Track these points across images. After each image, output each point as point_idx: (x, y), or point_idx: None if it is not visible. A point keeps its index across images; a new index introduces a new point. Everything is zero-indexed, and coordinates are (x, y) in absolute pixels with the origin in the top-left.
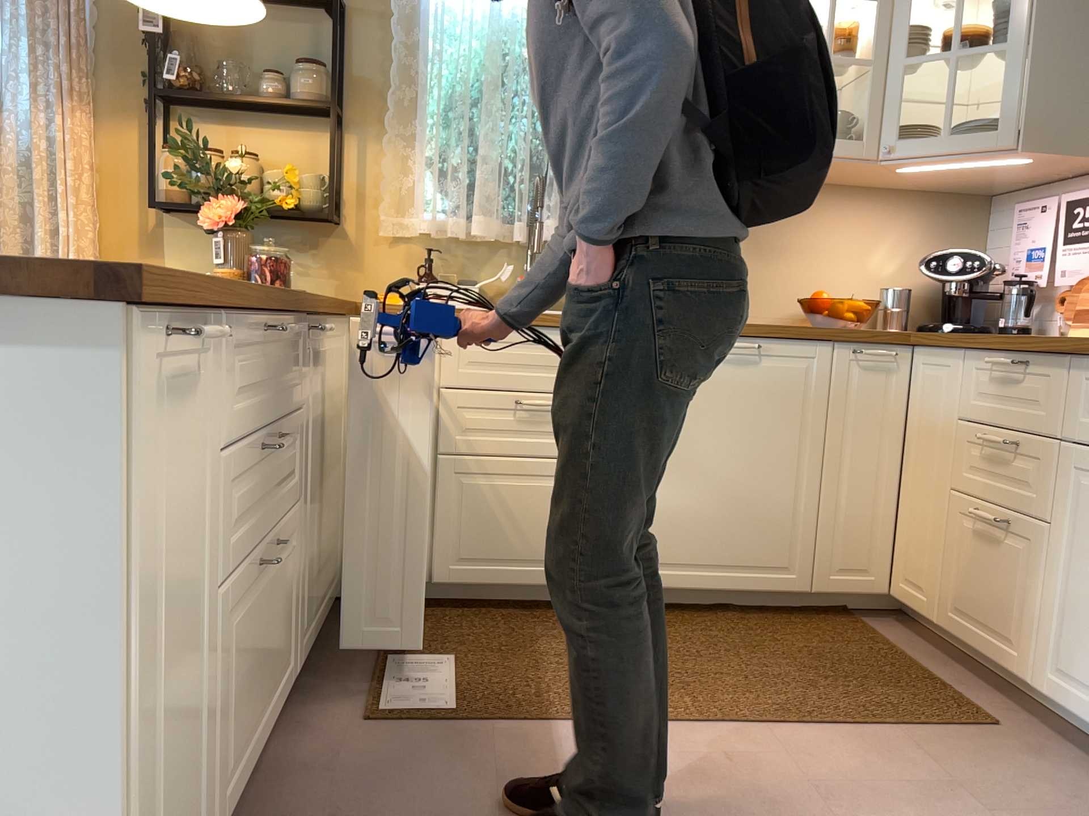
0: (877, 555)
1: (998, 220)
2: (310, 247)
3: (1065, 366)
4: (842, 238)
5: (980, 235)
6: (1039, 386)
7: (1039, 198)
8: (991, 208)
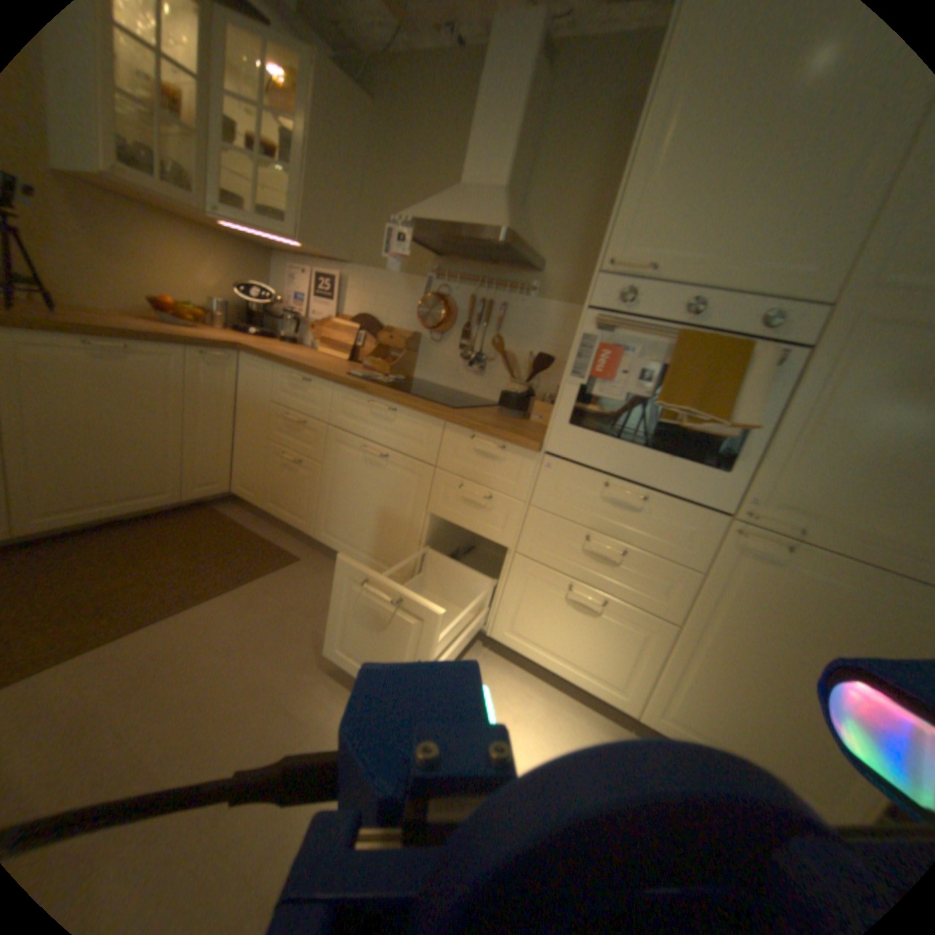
0: (221, 473)
1: (275, 266)
2: None
3: (329, 386)
4: (175, 255)
5: (265, 272)
6: (316, 393)
7: (298, 262)
8: (271, 257)
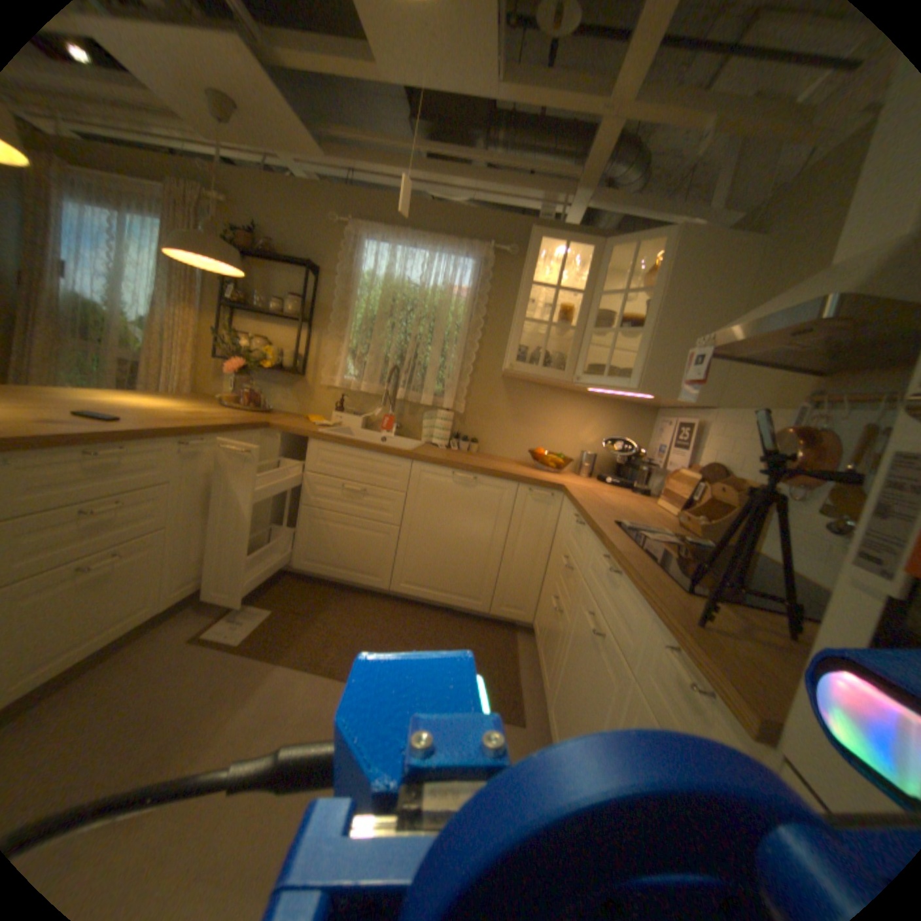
0: (527, 603)
1: (658, 424)
2: (289, 387)
3: (591, 534)
4: (565, 421)
5: (648, 430)
6: (583, 540)
7: (674, 417)
8: (657, 417)
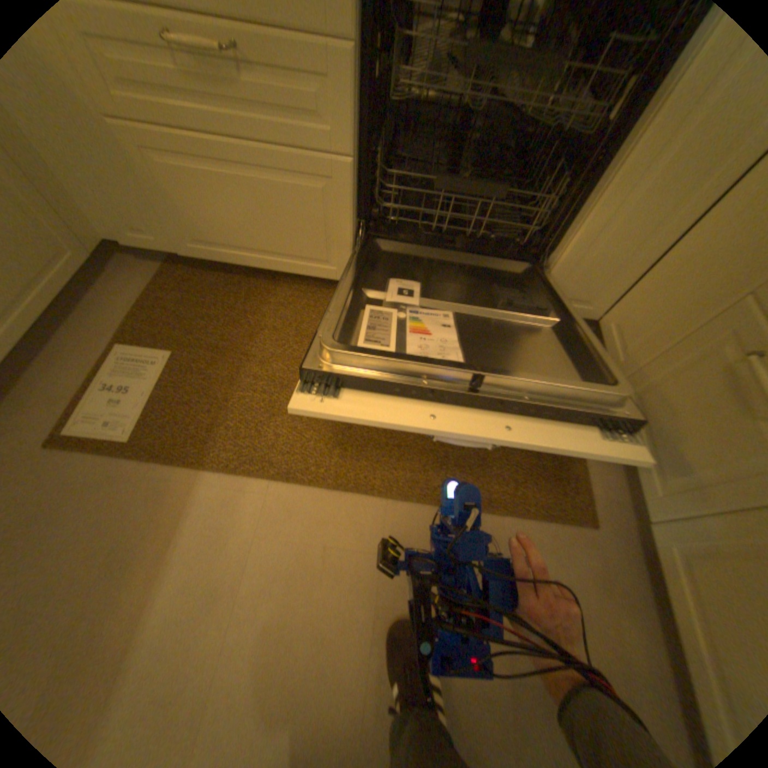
0: (606, 293)
1: None
2: None
3: None
4: None
5: None
6: None
7: None
8: None
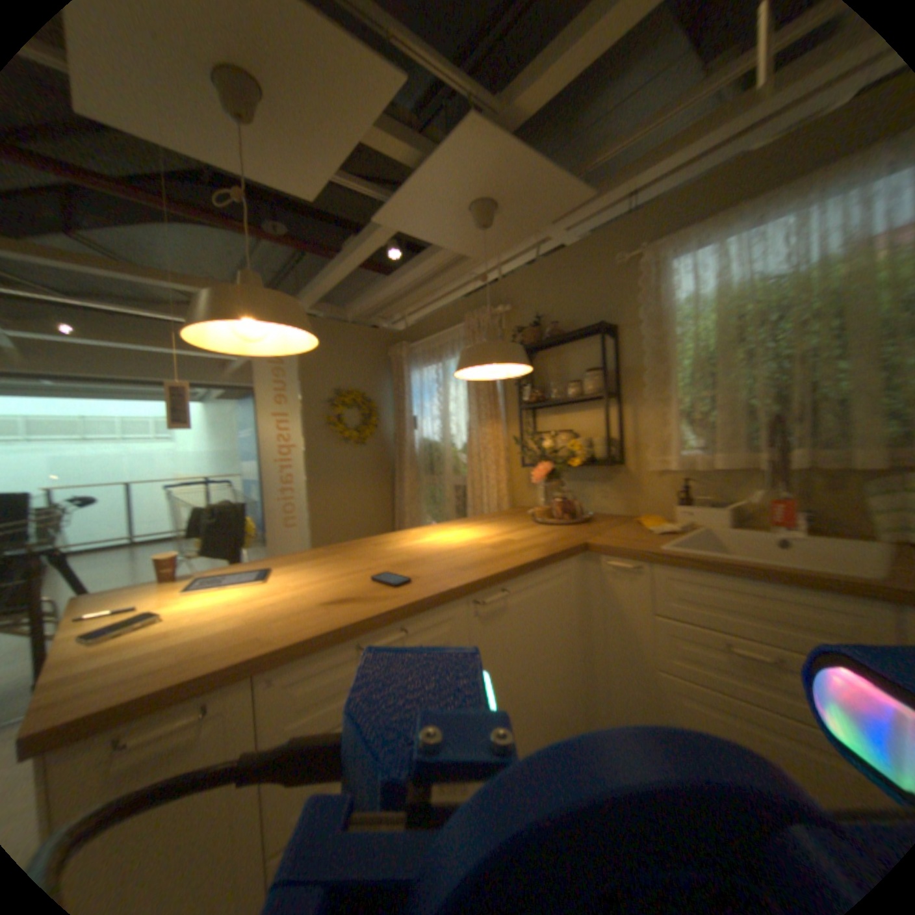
0: None
1: None
2: (609, 480)
3: None
4: None
5: None
6: None
7: None
8: None
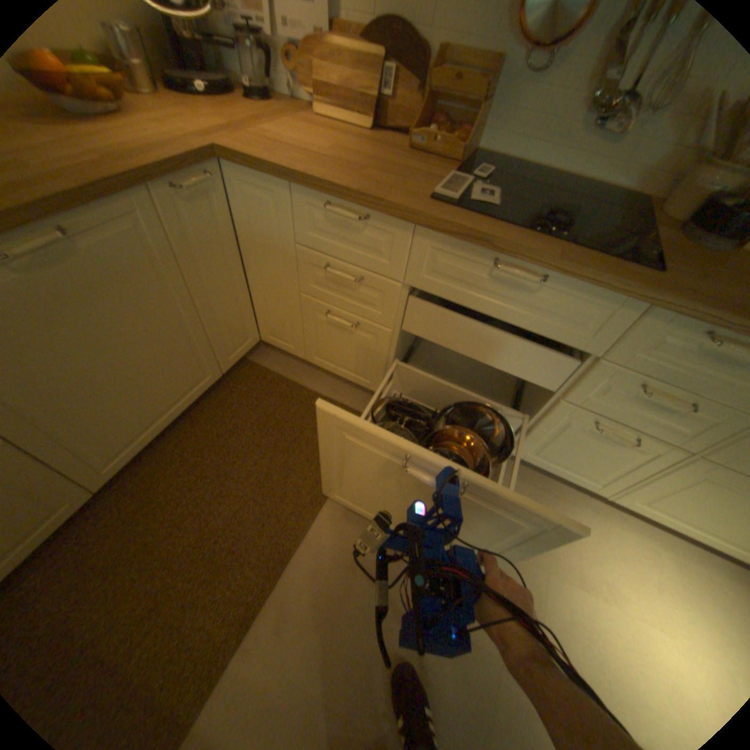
0: (247, 328)
1: None
2: None
3: (407, 228)
4: None
5: None
6: (380, 238)
7: None
8: None
